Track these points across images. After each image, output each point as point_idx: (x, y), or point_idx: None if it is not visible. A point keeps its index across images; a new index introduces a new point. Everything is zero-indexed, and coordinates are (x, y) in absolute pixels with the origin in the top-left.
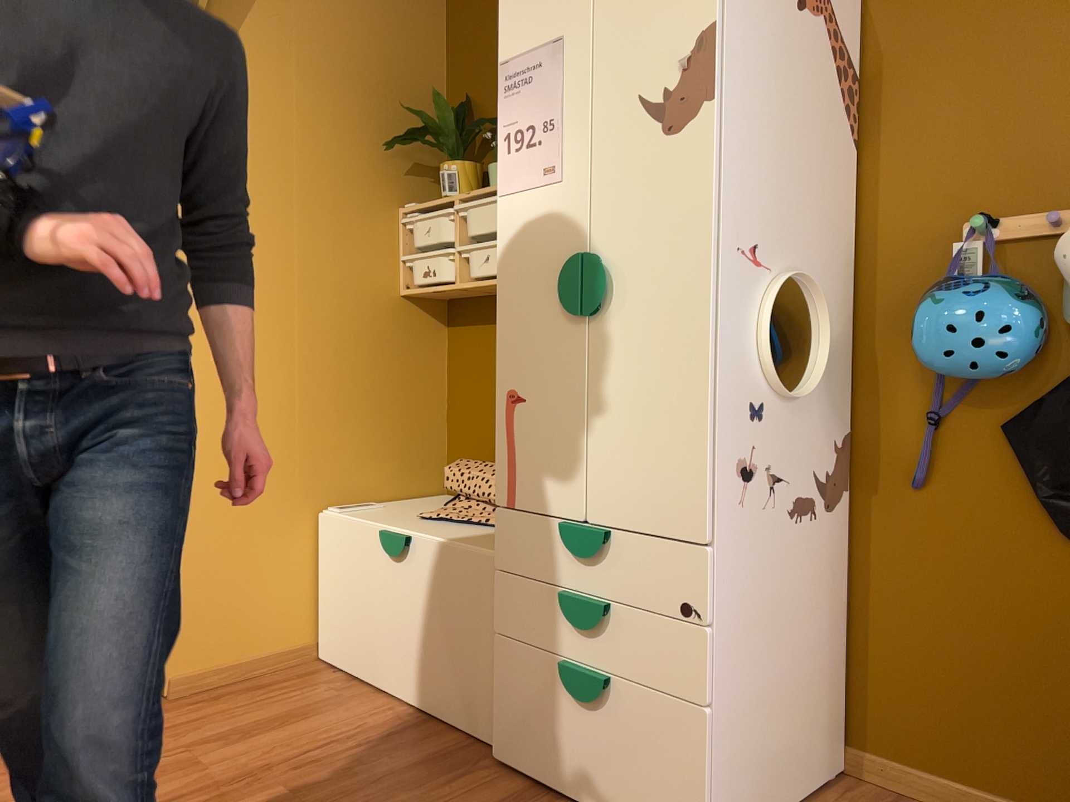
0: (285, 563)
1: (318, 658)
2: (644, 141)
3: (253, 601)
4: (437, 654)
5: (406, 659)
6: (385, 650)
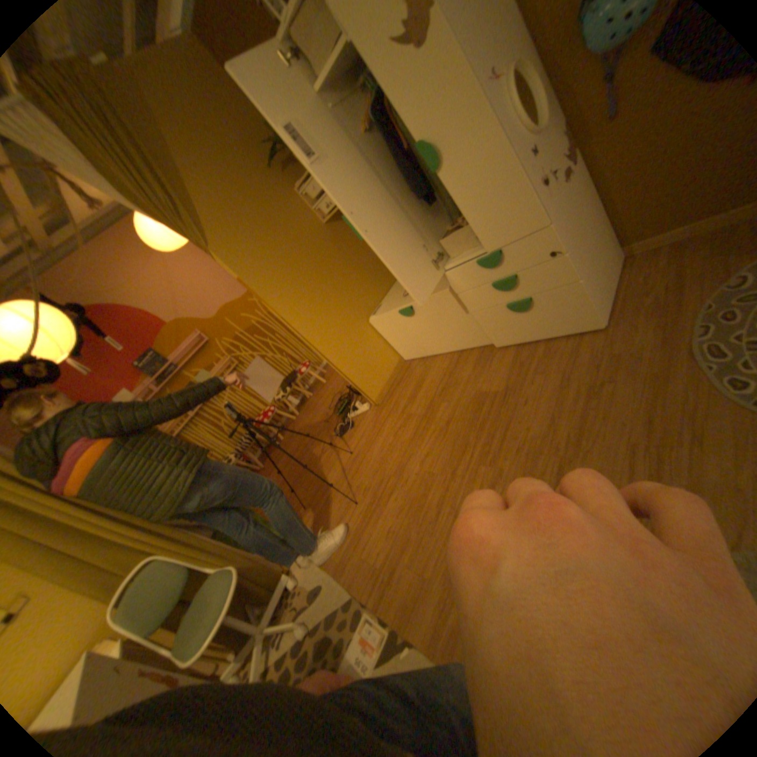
0: (373, 343)
1: (405, 359)
2: (409, 60)
3: (375, 361)
4: (450, 331)
5: (439, 340)
6: (429, 342)
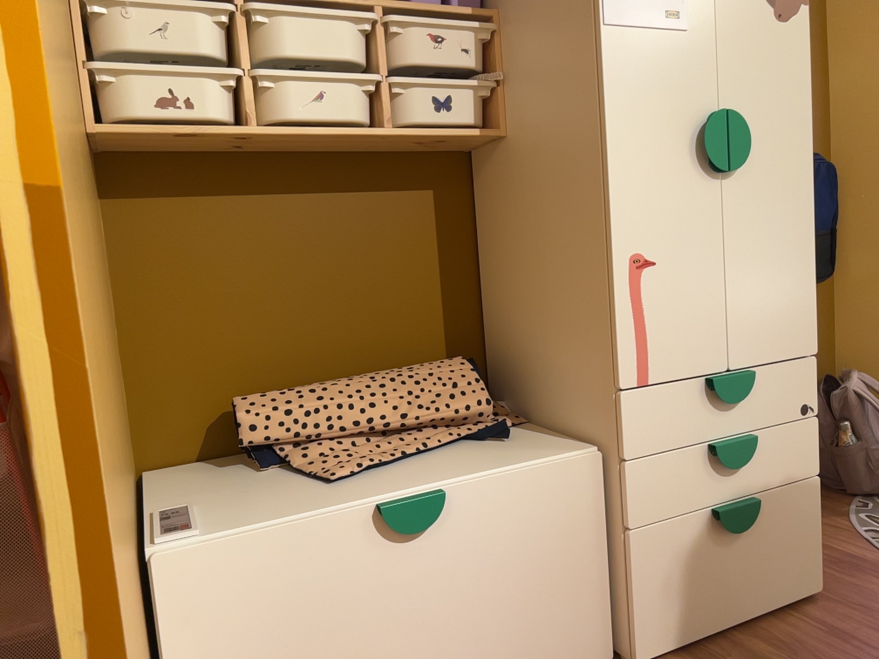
0: None
1: None
2: (761, 20)
3: None
4: (508, 620)
5: None
6: None
